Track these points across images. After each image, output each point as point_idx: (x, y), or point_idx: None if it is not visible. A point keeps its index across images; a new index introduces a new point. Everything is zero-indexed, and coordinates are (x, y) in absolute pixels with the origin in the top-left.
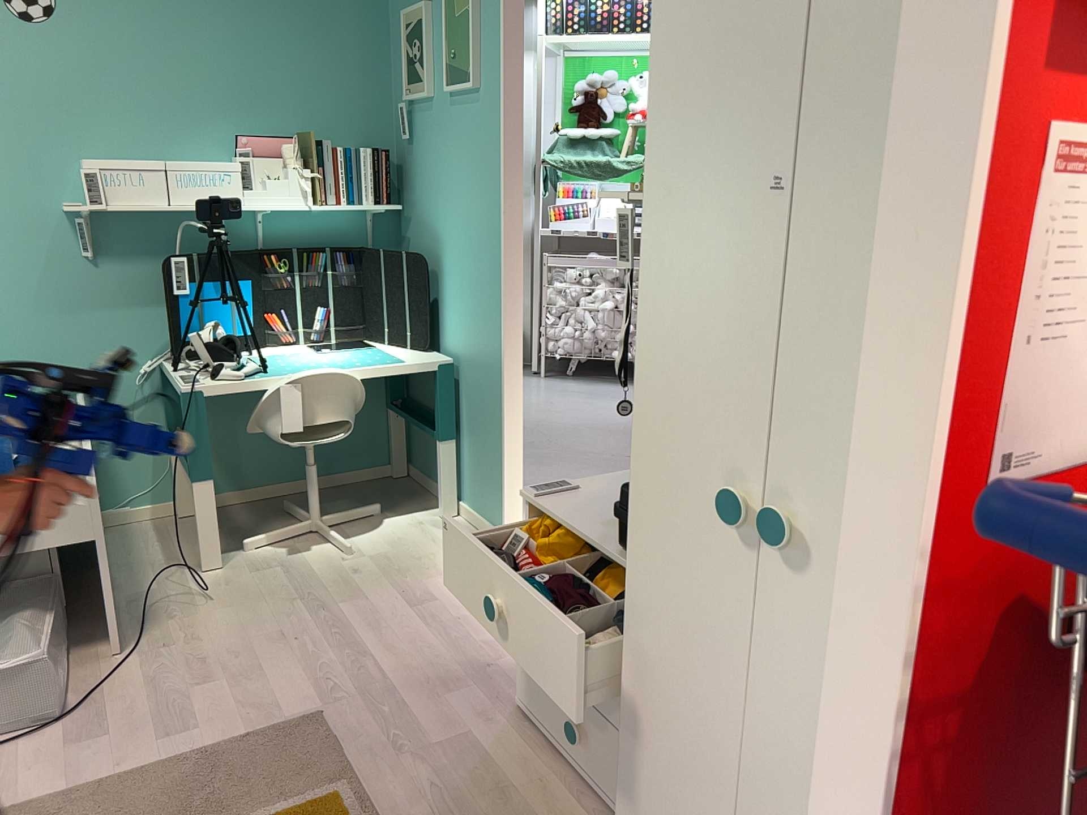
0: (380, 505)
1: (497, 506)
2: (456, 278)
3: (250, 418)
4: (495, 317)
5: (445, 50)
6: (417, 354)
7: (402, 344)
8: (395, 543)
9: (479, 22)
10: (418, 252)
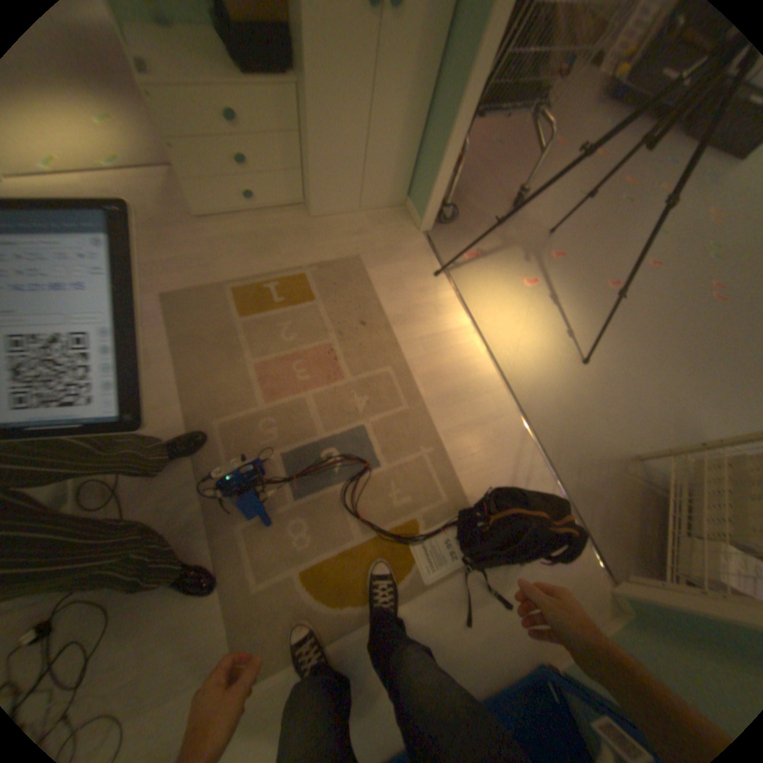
0: None
1: None
2: None
3: None
4: None
5: None
6: None
7: None
8: None
9: None
10: None
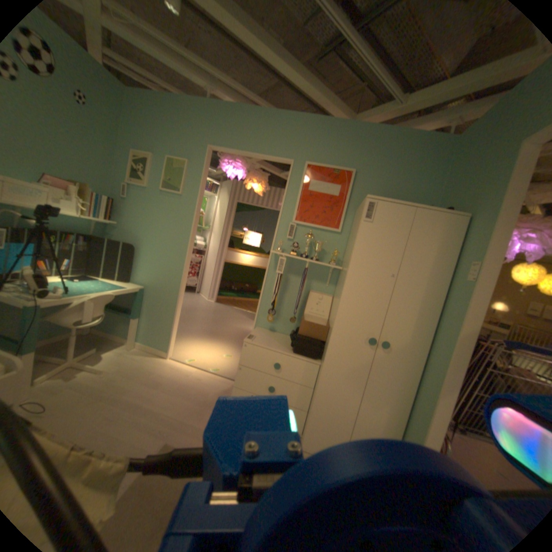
0: (90, 350)
1: (164, 343)
2: (150, 258)
3: (48, 317)
4: (176, 275)
5: (159, 175)
6: (124, 285)
7: (111, 280)
8: (118, 365)
9: (186, 175)
10: (120, 243)
